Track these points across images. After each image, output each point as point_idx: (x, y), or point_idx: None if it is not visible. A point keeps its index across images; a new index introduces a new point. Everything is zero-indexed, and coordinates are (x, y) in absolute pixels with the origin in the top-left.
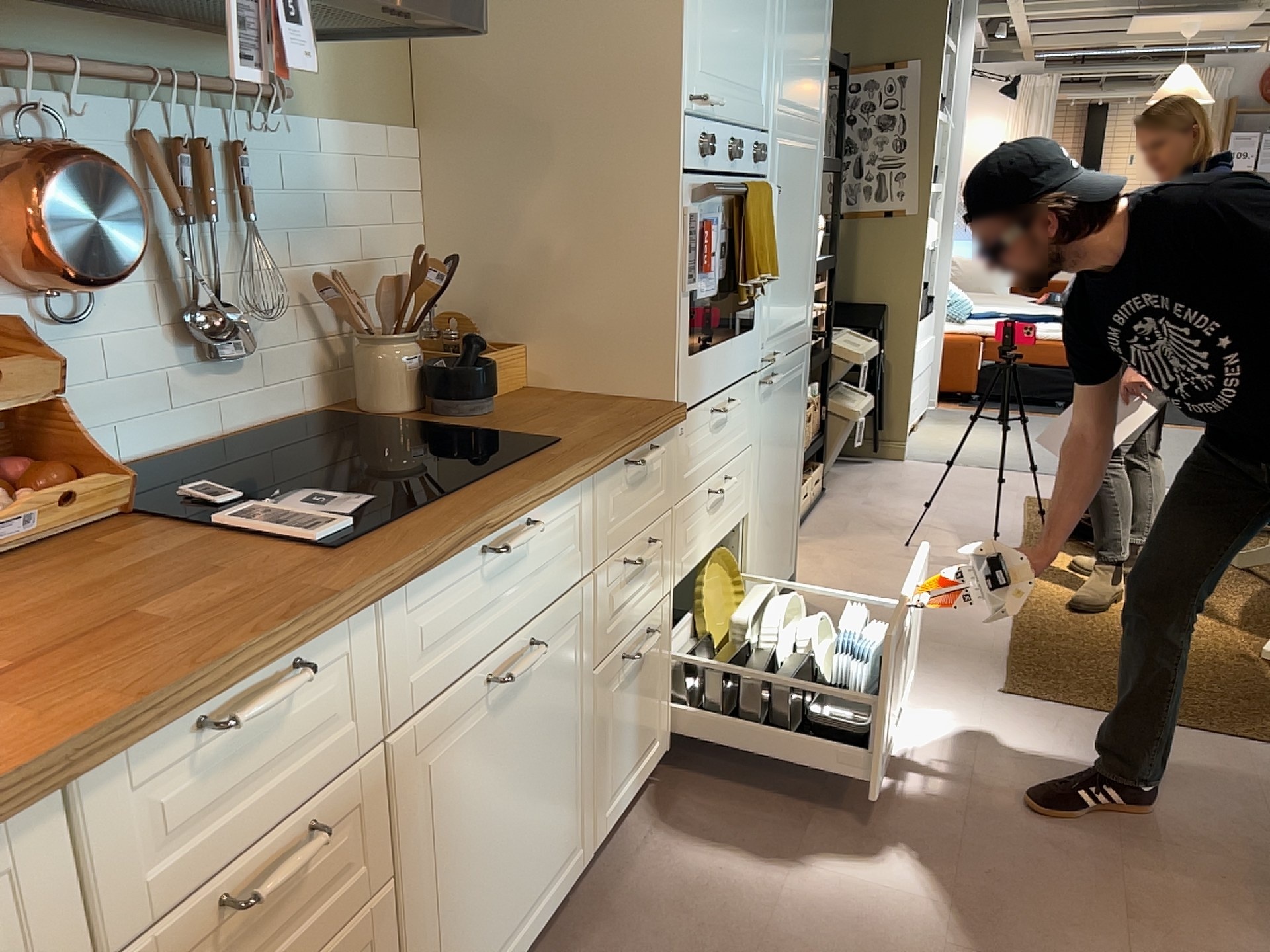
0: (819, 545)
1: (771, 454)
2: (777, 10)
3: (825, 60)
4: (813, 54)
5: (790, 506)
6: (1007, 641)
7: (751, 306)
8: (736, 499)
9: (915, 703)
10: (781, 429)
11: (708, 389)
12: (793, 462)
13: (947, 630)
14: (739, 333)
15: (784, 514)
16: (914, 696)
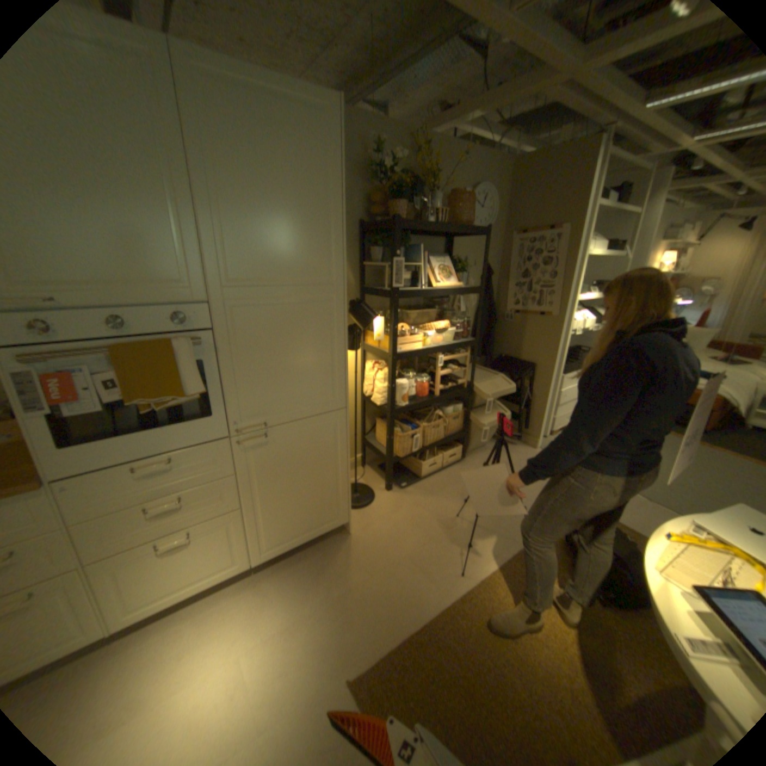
0: (410, 500)
1: (273, 475)
2: (196, 221)
3: (331, 243)
4: (297, 241)
5: (326, 494)
6: (413, 633)
7: (204, 404)
8: (207, 506)
9: (290, 662)
10: (292, 460)
11: (111, 461)
12: (324, 473)
13: (390, 602)
14: (186, 420)
15: (313, 499)
16: (298, 654)
